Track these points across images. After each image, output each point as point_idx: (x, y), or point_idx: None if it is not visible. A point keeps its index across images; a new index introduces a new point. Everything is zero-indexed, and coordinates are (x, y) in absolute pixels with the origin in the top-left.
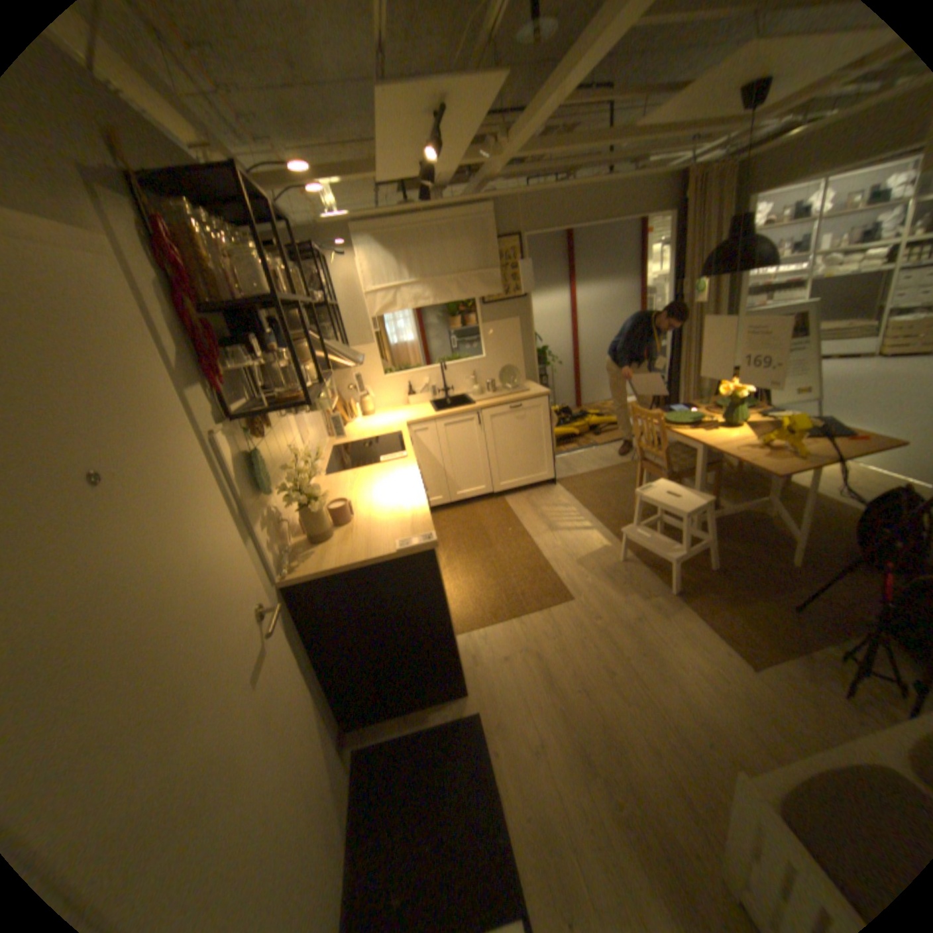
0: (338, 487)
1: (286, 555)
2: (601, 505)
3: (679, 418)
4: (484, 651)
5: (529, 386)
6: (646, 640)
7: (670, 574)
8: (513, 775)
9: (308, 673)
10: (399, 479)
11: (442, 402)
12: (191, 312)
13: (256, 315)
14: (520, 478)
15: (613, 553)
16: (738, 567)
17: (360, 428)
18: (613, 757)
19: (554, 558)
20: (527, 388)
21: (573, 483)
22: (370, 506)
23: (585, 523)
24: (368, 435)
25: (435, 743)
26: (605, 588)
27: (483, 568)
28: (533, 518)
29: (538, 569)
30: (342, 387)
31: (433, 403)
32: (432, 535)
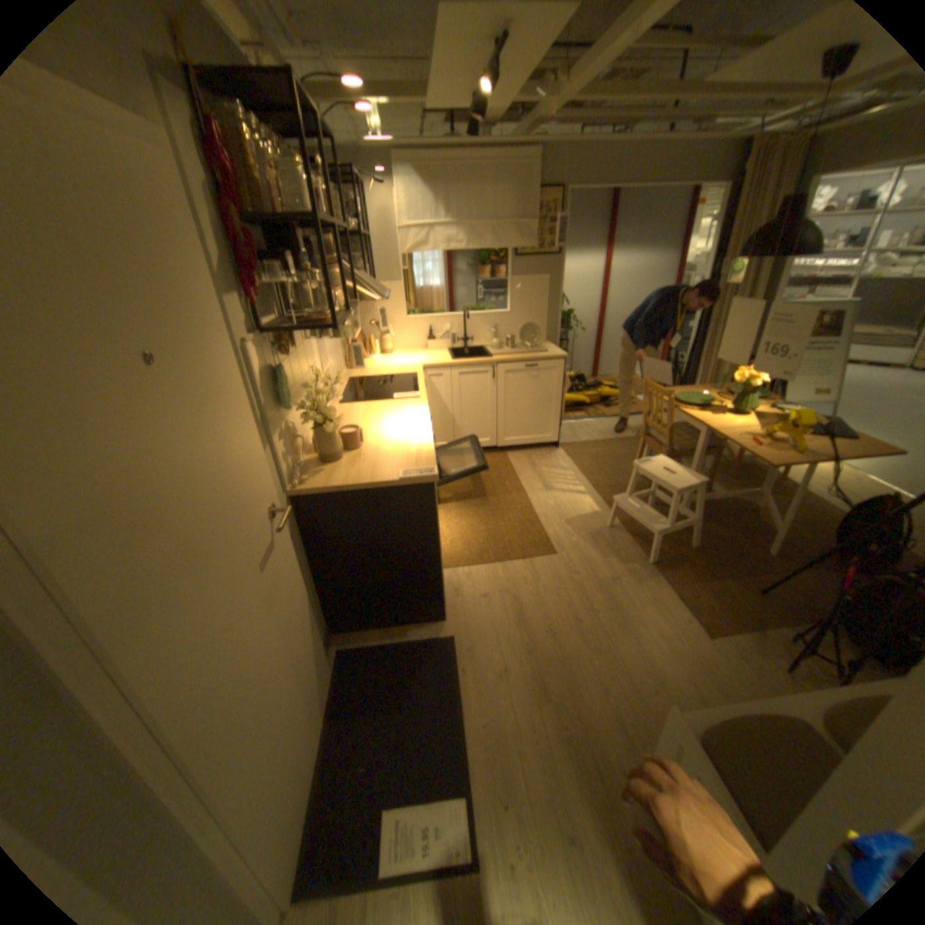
0: (351, 417)
1: (297, 469)
2: (598, 474)
3: (689, 399)
4: (466, 587)
5: (548, 348)
6: (616, 598)
7: (650, 545)
8: (476, 690)
9: (307, 577)
10: (409, 417)
11: (460, 352)
12: (234, 221)
13: (293, 233)
14: (524, 437)
15: (601, 519)
16: (716, 548)
17: (377, 365)
18: (567, 689)
19: (545, 515)
20: (546, 350)
21: (575, 449)
22: (379, 438)
23: (580, 488)
24: (384, 372)
25: (411, 655)
26: (587, 548)
27: (476, 515)
28: (531, 476)
29: (527, 522)
30: (364, 322)
31: (451, 351)
32: (433, 471)
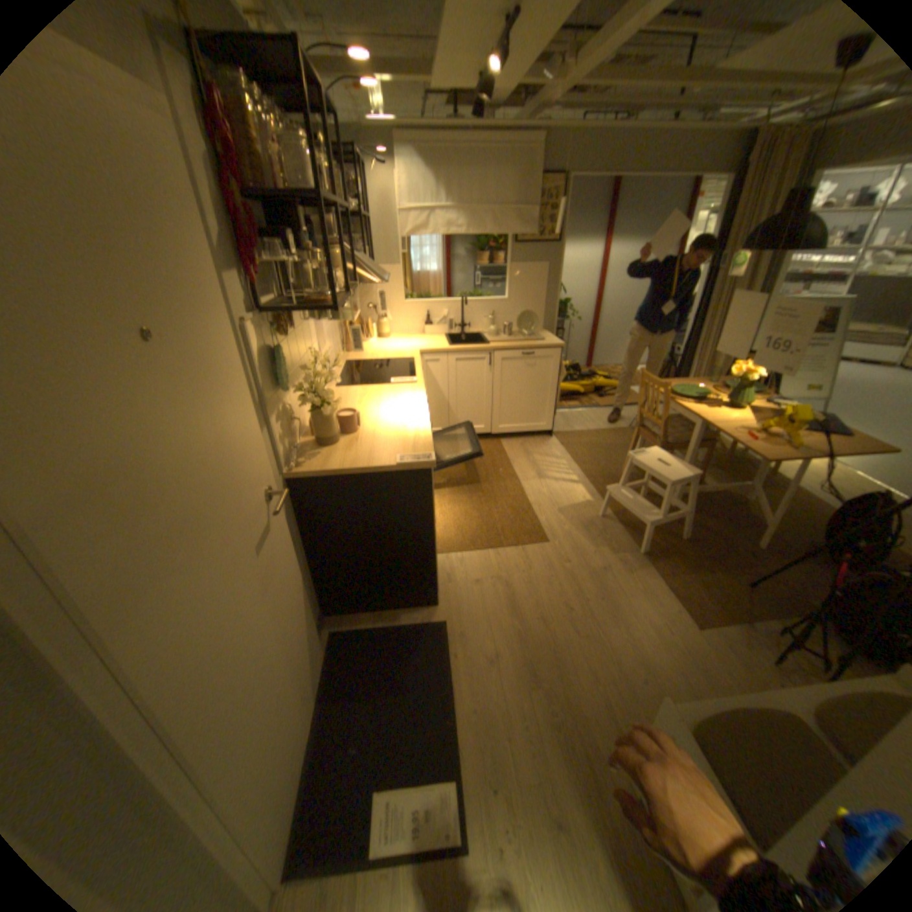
0: (348, 400)
1: (294, 451)
2: (591, 464)
3: (685, 391)
4: (458, 572)
5: (545, 336)
6: (607, 587)
7: (642, 536)
8: (467, 675)
9: (301, 559)
10: (406, 402)
11: (457, 338)
12: (235, 195)
13: (294, 211)
14: (519, 425)
15: (593, 508)
16: (706, 540)
17: (374, 349)
18: (557, 676)
19: (538, 503)
20: (542, 338)
21: (568, 438)
22: (376, 422)
23: (573, 477)
24: (381, 356)
25: (403, 639)
26: (579, 537)
27: (469, 501)
28: (524, 464)
29: (520, 510)
30: (362, 305)
31: (448, 337)
32: (430, 457)
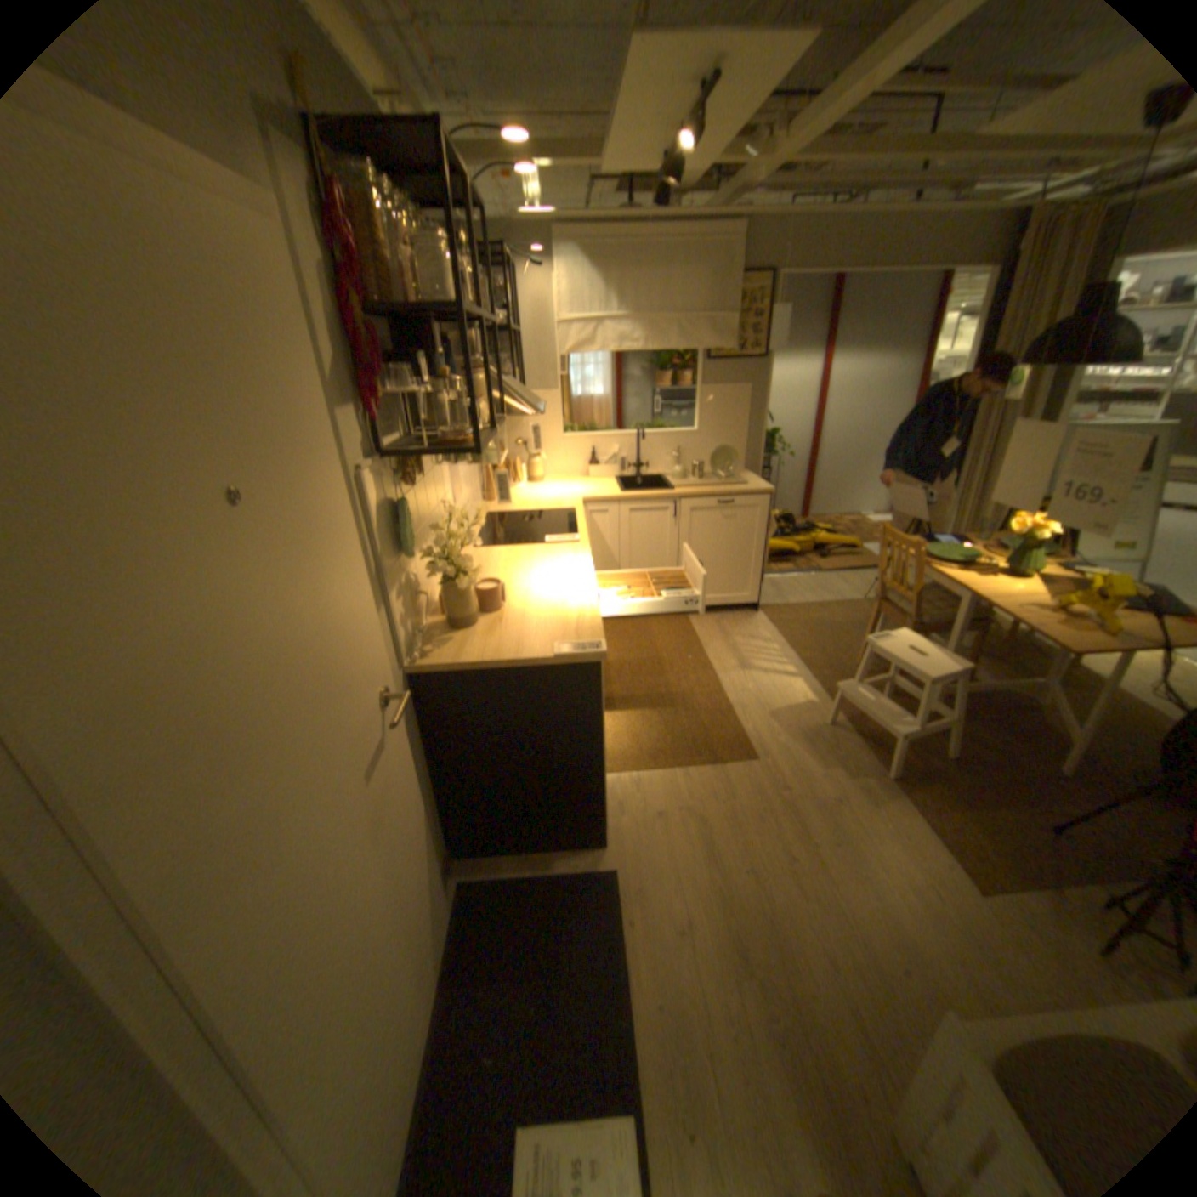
0: (489, 565)
1: (419, 636)
2: (814, 649)
3: (945, 553)
4: (635, 801)
5: (747, 478)
6: (844, 828)
7: (890, 753)
8: (649, 953)
9: (424, 782)
10: (566, 568)
11: (631, 481)
12: (355, 311)
13: (428, 328)
14: (713, 595)
15: (820, 712)
16: (984, 761)
17: (523, 497)
18: (778, 960)
19: (742, 704)
20: (744, 481)
21: (781, 614)
22: (527, 596)
23: (789, 668)
24: (532, 507)
25: (560, 896)
26: (802, 753)
27: (648, 700)
28: (722, 649)
29: (718, 713)
30: (508, 441)
31: (619, 480)
32: (600, 646)
